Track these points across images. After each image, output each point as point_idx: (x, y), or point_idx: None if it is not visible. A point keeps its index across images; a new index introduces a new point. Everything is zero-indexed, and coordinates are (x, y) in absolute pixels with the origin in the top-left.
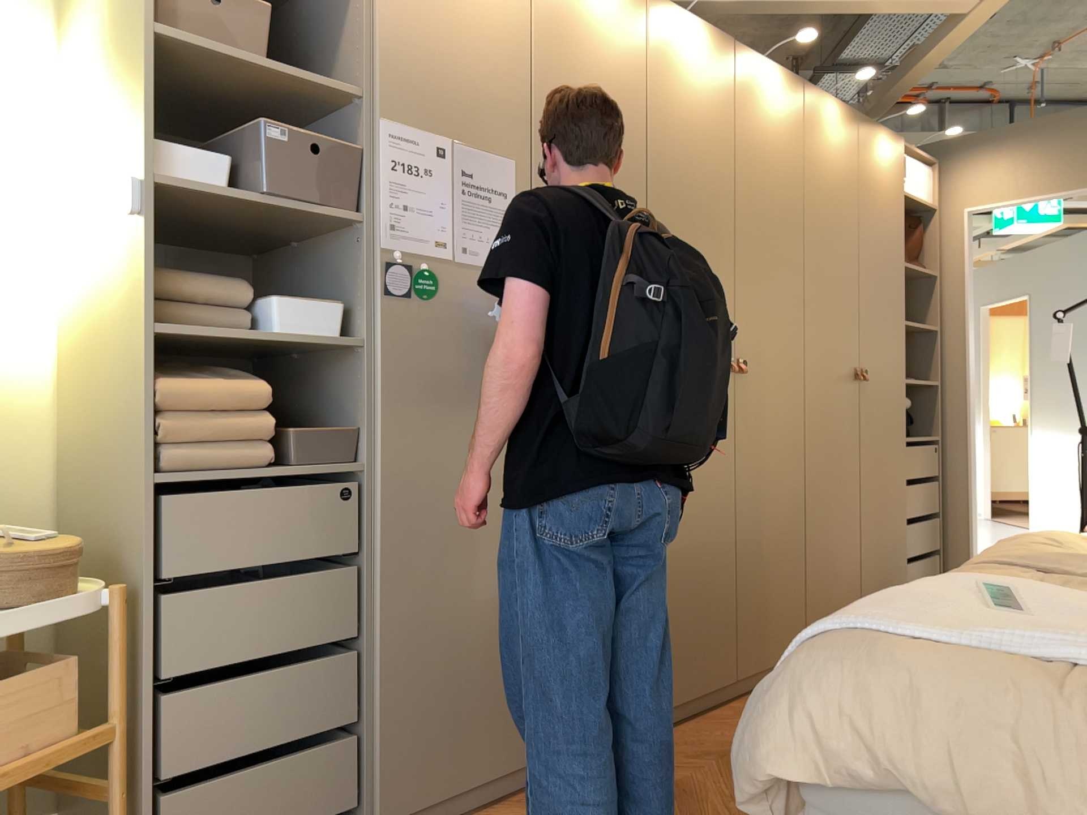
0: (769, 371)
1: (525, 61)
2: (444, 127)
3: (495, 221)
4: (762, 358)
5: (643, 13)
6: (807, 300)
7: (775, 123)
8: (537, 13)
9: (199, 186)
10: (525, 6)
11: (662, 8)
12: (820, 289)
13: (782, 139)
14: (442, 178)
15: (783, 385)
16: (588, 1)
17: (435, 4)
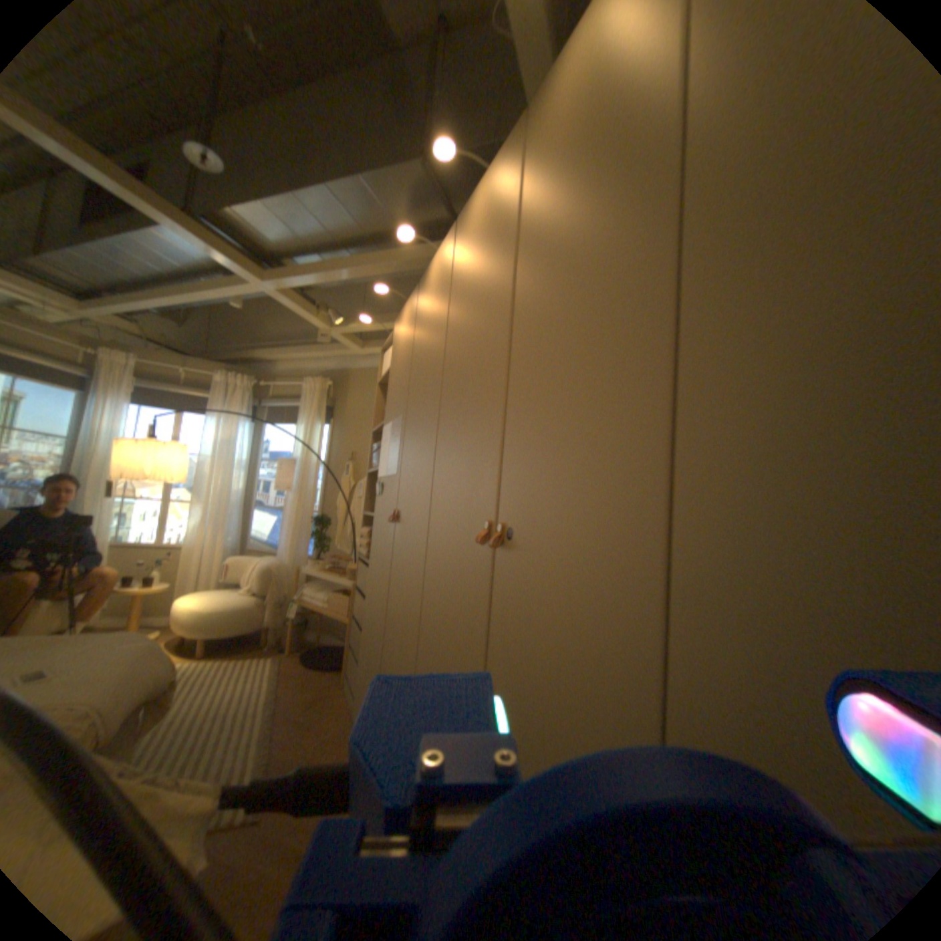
0: (545, 553)
1: (409, 357)
2: (391, 416)
3: (395, 449)
4: (532, 525)
5: (451, 242)
6: (681, 355)
7: (588, 89)
8: (415, 324)
9: (374, 468)
10: (412, 328)
11: (462, 214)
12: (769, 283)
13: (604, 89)
14: (388, 439)
15: (576, 590)
16: (429, 285)
17: (395, 365)
